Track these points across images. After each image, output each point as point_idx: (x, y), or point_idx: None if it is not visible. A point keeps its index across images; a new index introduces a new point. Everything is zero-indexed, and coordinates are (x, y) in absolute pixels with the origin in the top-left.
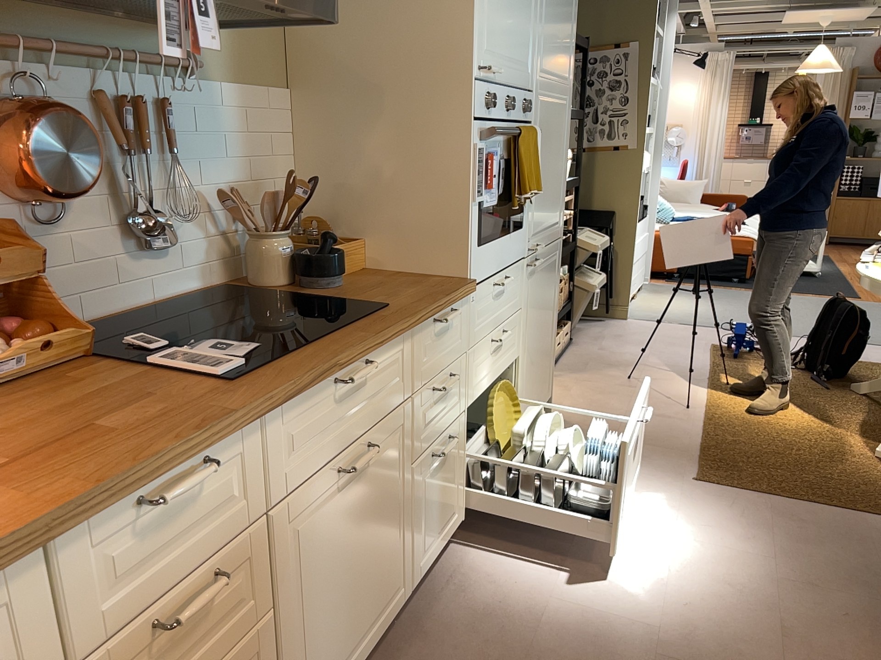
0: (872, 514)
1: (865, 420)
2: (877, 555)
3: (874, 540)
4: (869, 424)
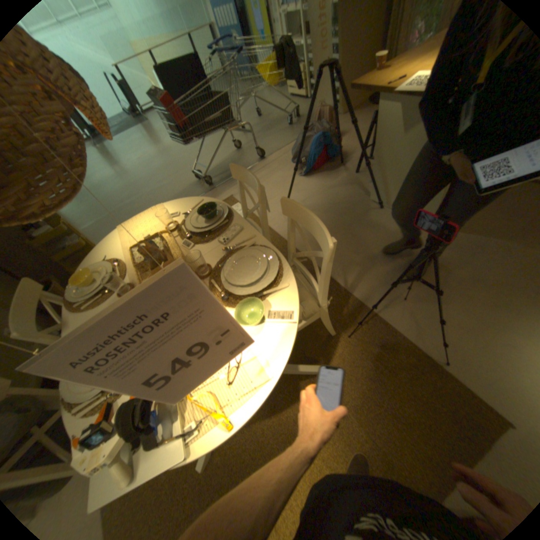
0: (395, 330)
1: (261, 416)
2: (429, 308)
3: (418, 315)
4: (266, 409)
